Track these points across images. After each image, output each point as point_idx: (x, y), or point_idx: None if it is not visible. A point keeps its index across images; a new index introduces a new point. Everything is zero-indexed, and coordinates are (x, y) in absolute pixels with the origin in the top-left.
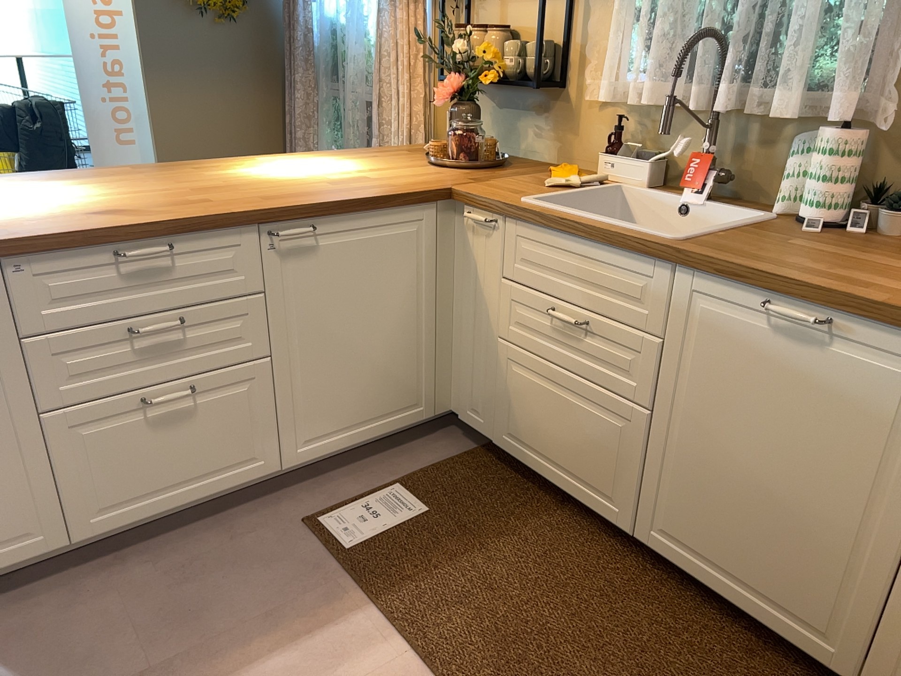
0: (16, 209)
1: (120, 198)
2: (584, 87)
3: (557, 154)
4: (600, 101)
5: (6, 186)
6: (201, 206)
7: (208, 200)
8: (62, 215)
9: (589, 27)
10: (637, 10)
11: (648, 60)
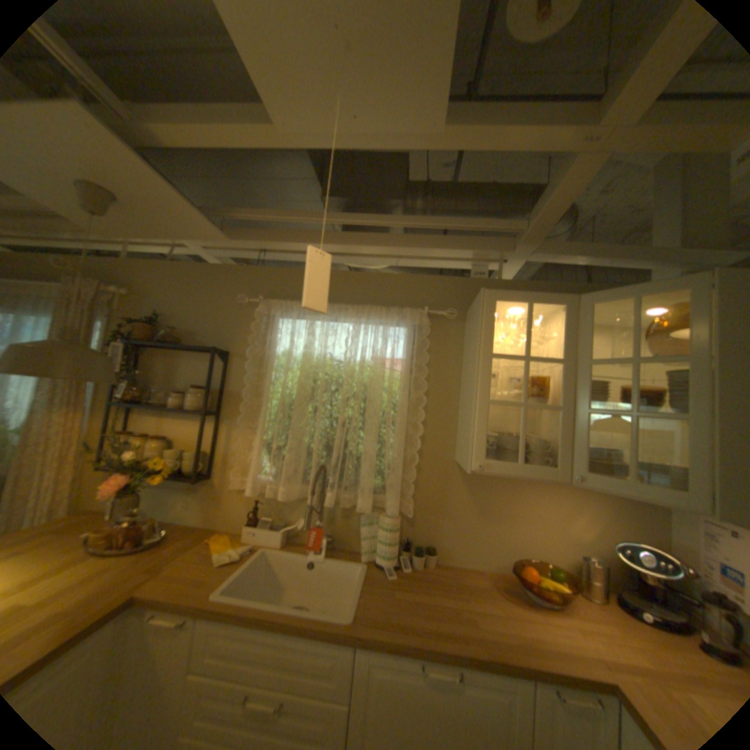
0: None
1: None
2: (226, 479)
3: (203, 521)
4: (247, 495)
5: None
6: None
7: None
8: None
9: (231, 443)
10: (267, 440)
11: (278, 470)
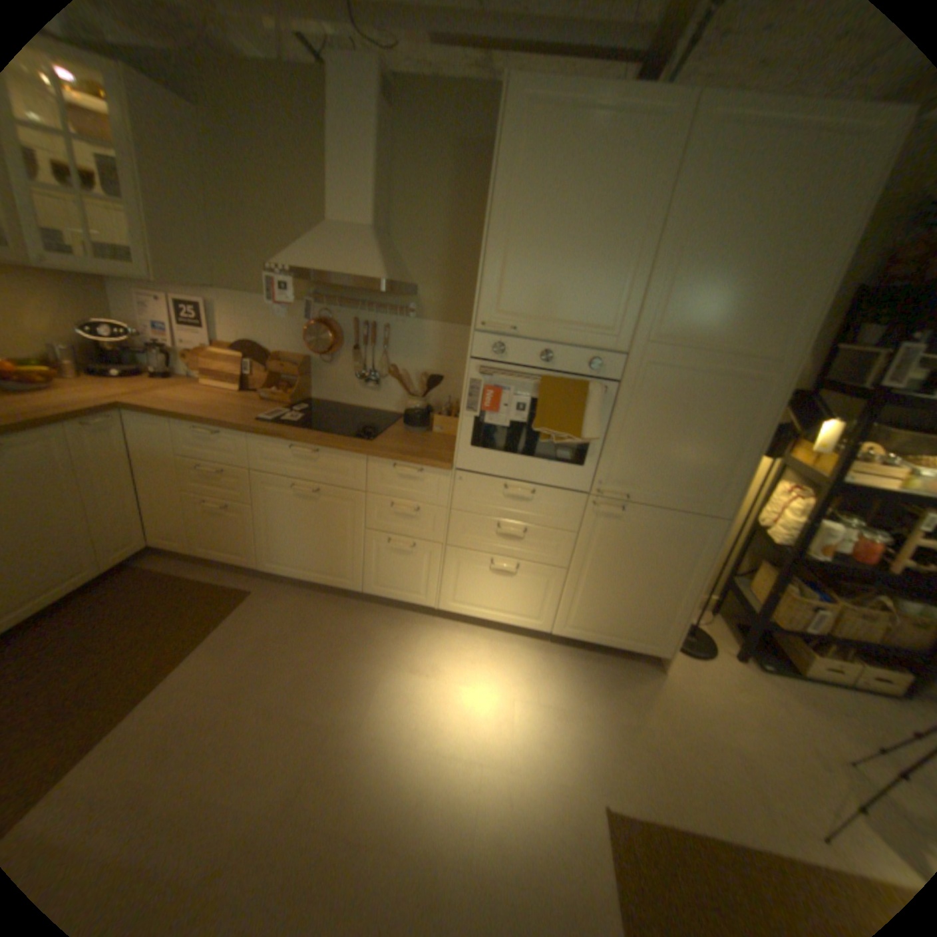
0: None
1: None
2: None
3: None
4: None
5: None
6: None
7: None
8: None
9: None
10: None
11: None
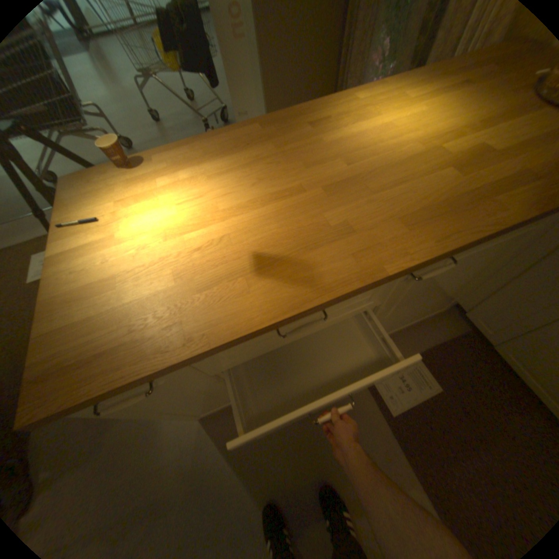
0: (182, 244)
1: (264, 212)
2: None
3: None
4: None
5: (170, 172)
6: (348, 246)
7: (348, 226)
8: (221, 269)
9: None
10: None
11: None
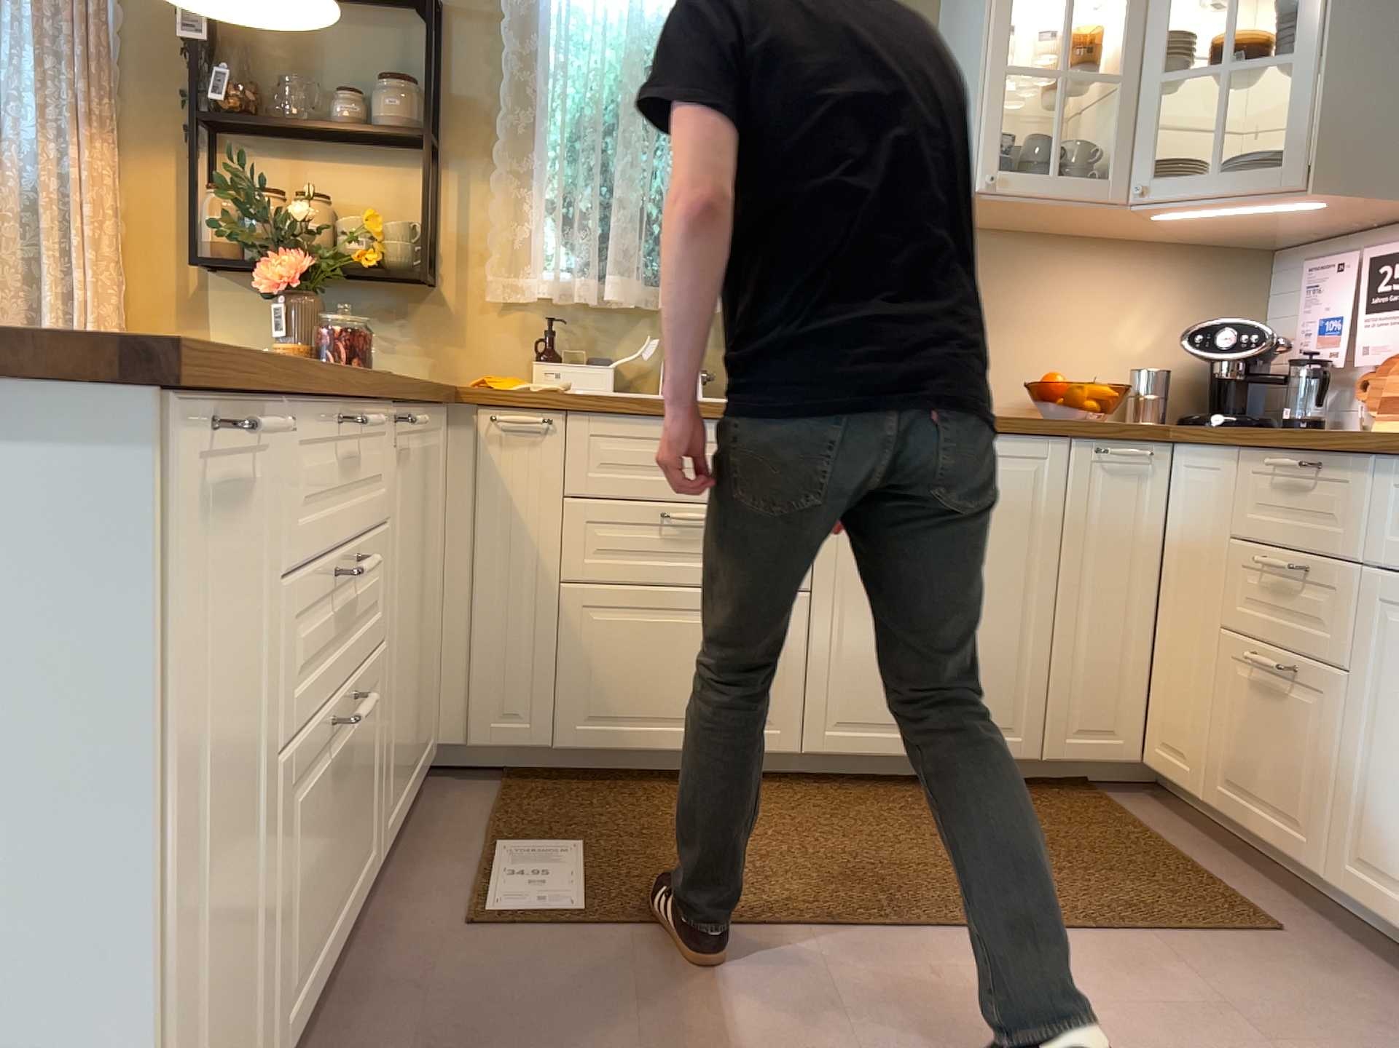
0: None
1: None
2: (474, 284)
3: (434, 371)
4: (543, 294)
5: None
6: None
7: None
8: None
9: (475, 211)
10: (558, 197)
11: (593, 251)
